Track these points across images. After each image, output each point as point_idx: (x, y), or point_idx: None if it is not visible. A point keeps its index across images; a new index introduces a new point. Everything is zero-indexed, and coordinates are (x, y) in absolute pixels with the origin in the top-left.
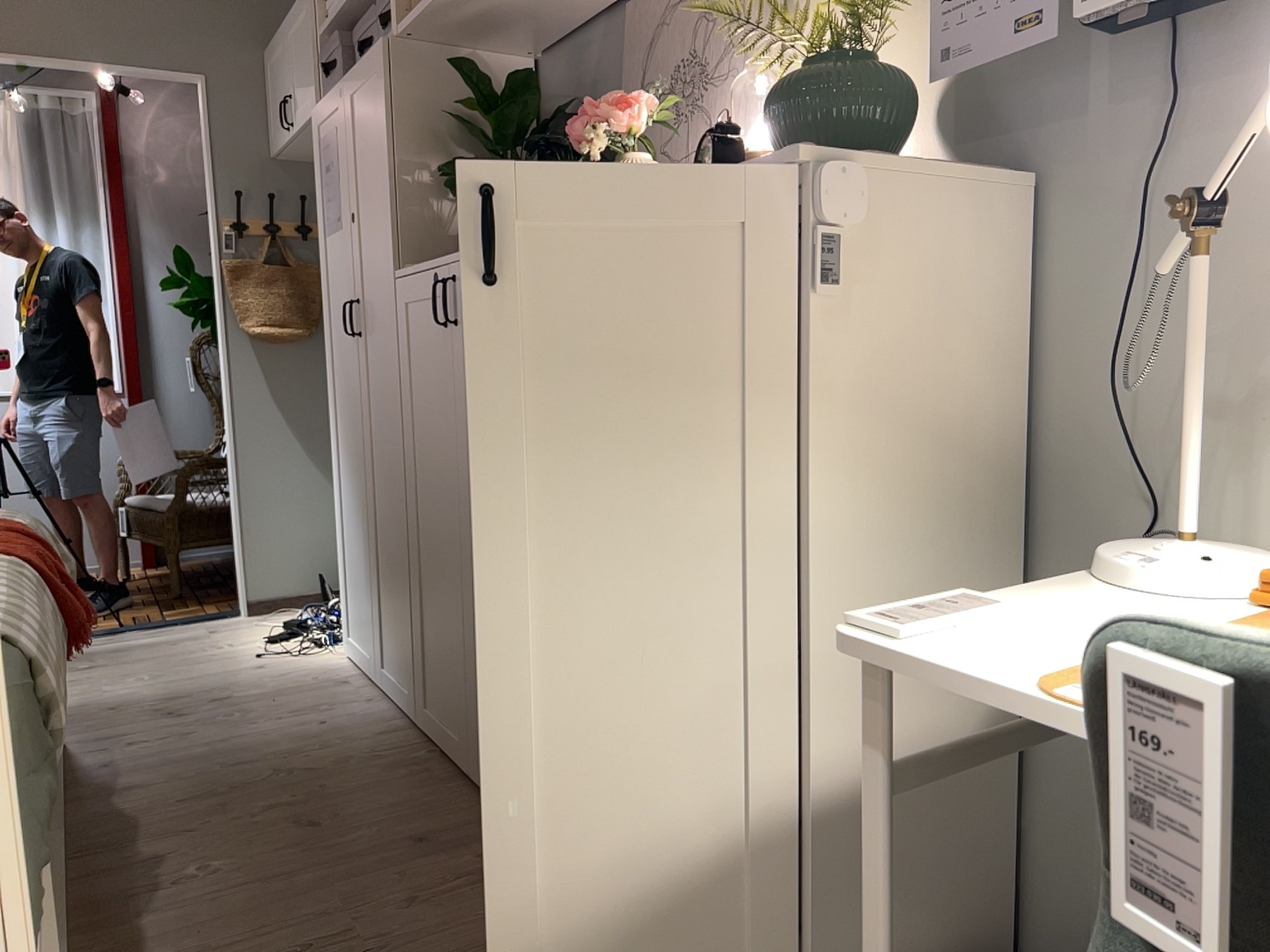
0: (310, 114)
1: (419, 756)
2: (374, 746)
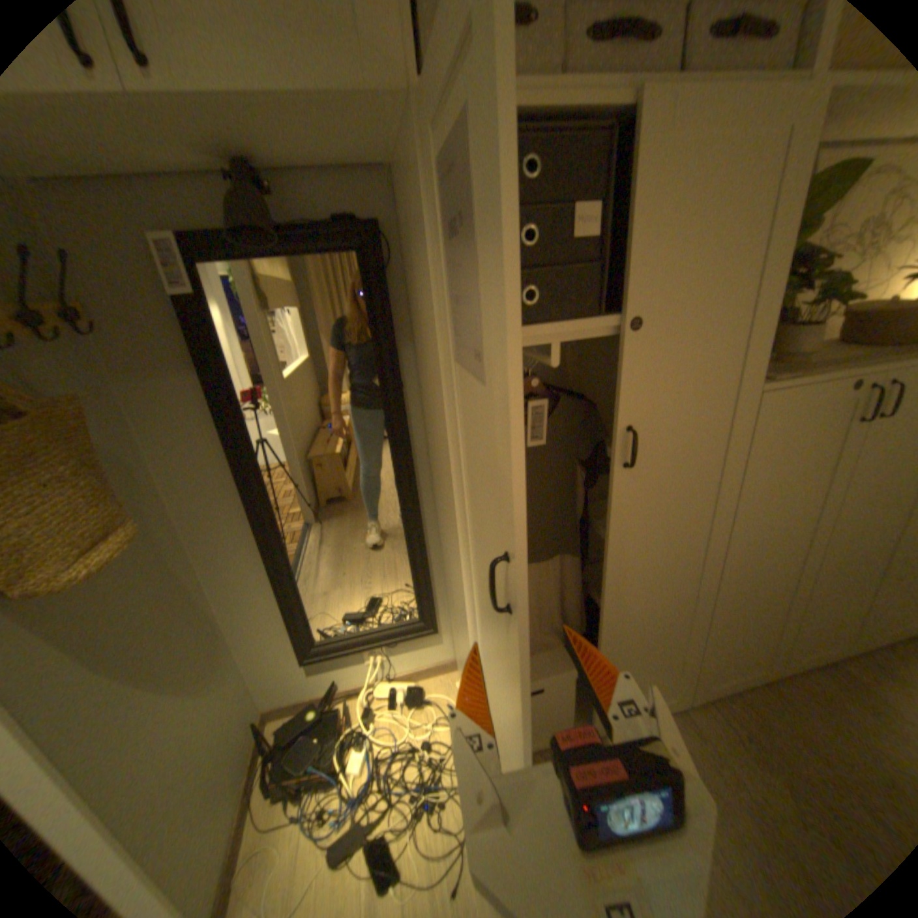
0: (354, 87)
1: (736, 710)
2: (725, 742)
